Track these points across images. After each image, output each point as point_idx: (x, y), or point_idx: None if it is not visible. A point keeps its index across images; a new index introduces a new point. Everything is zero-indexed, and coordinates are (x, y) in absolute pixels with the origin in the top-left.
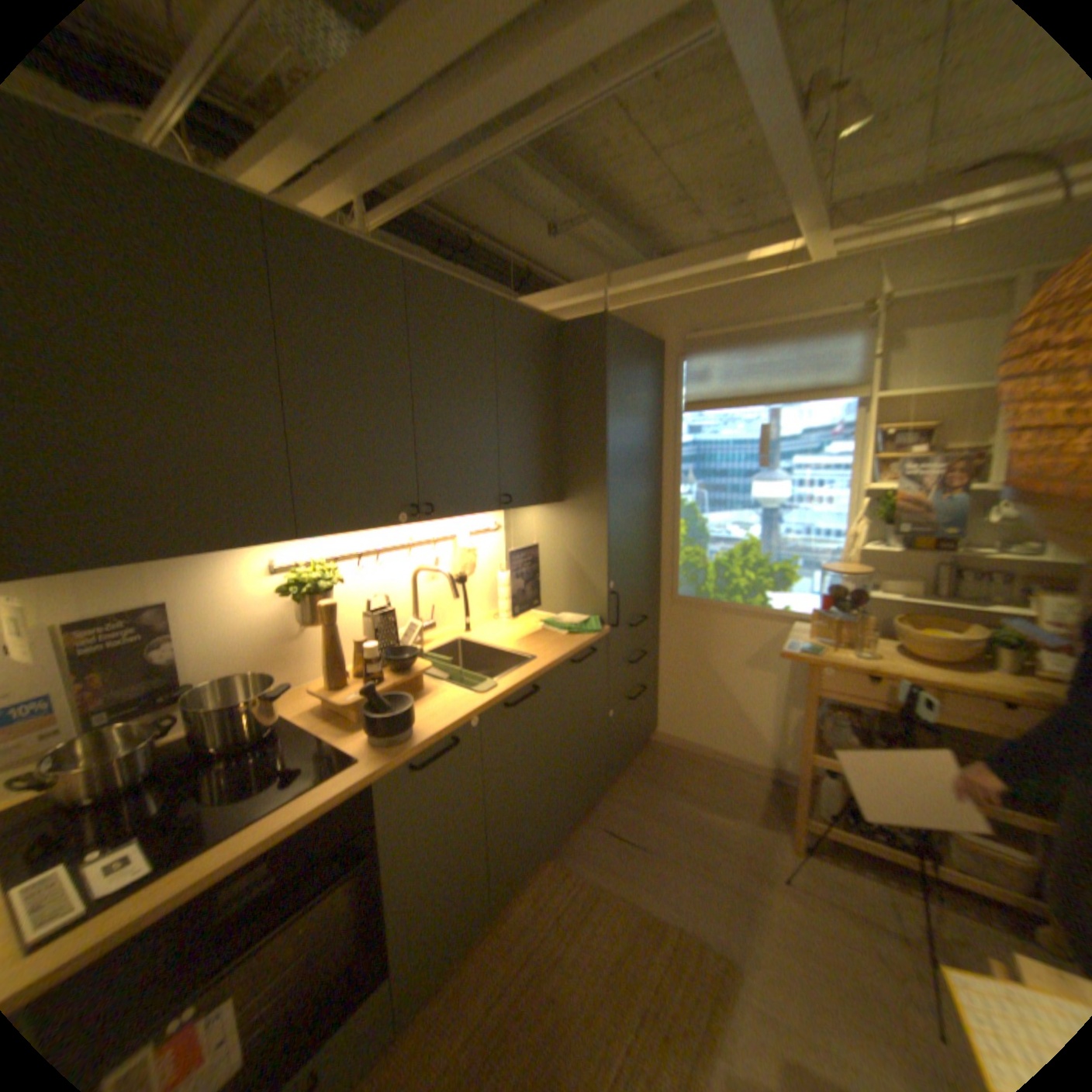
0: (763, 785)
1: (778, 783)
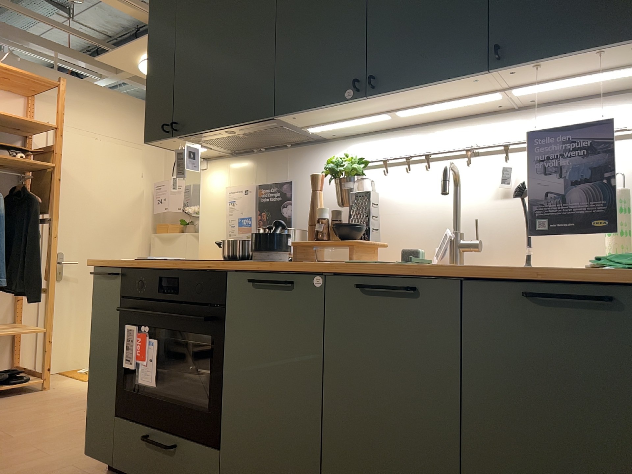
0: None
1: None
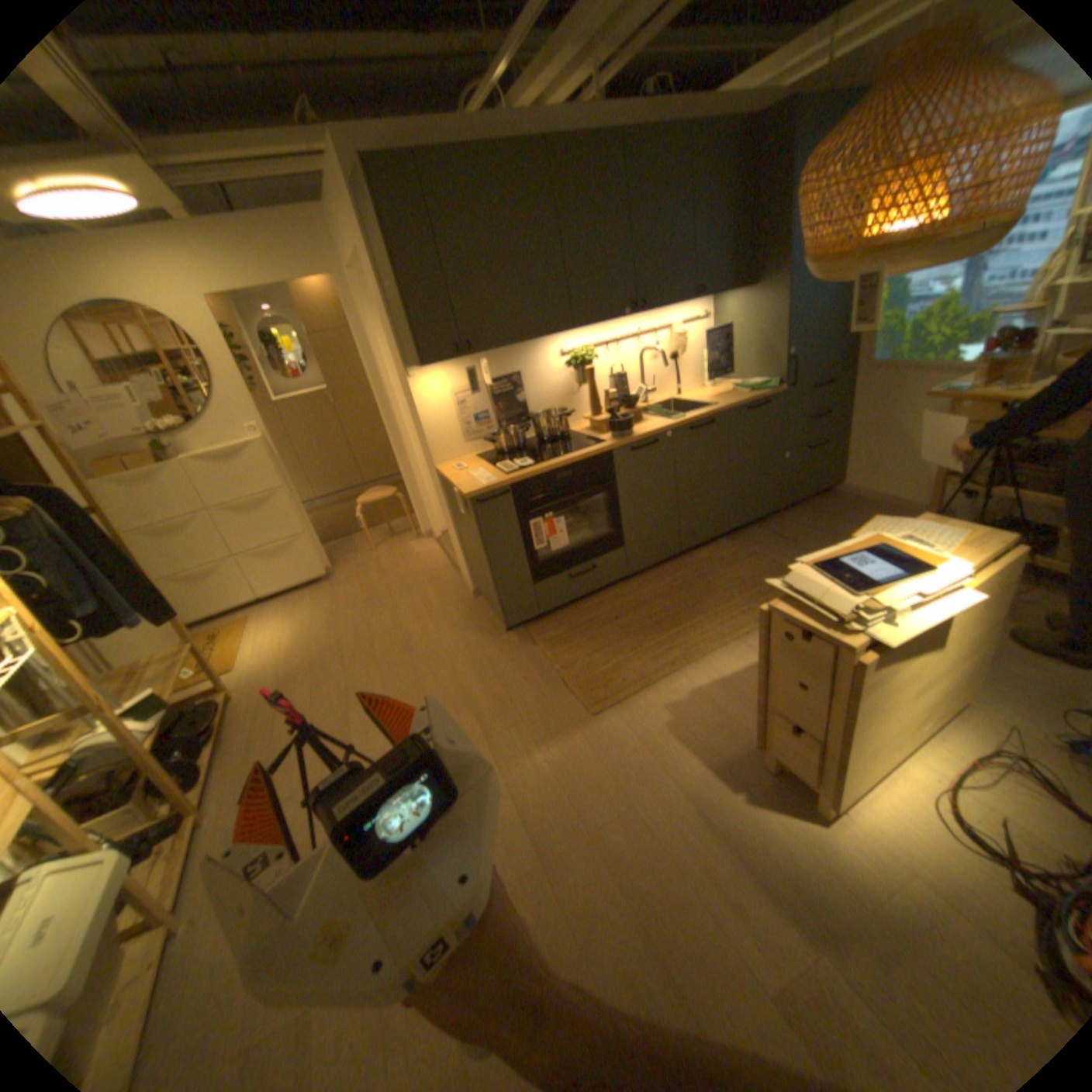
0: None
1: None
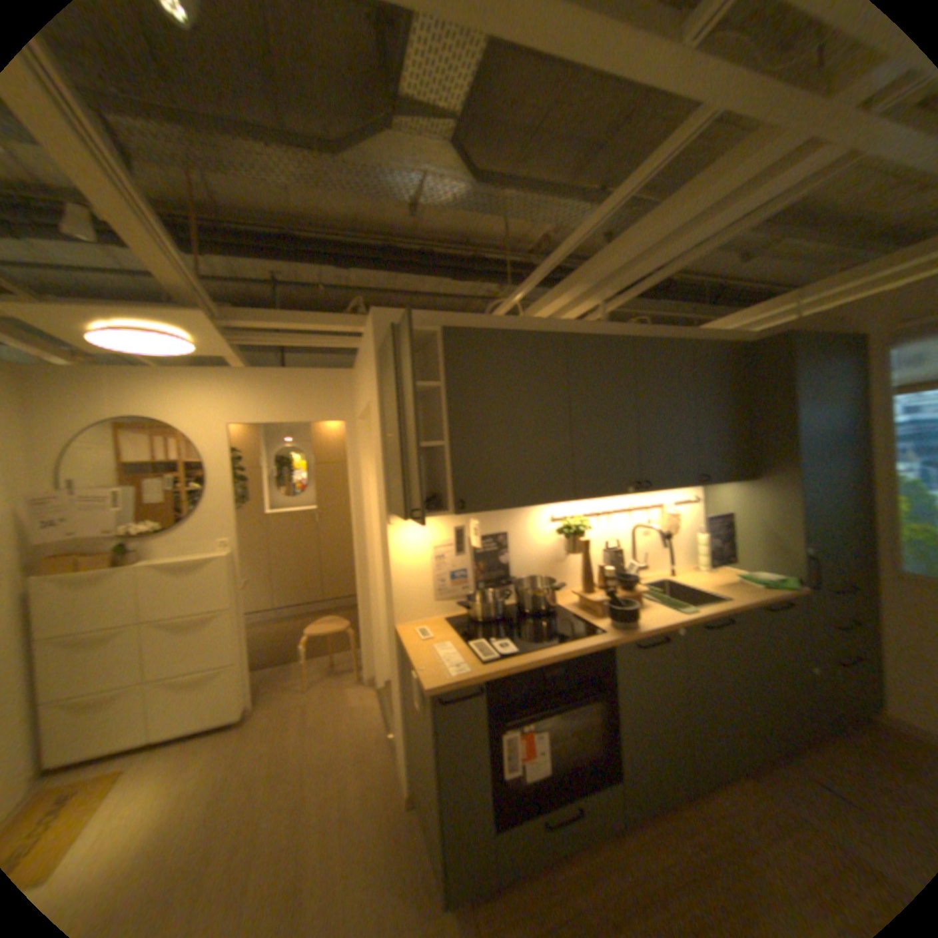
0: None
1: None
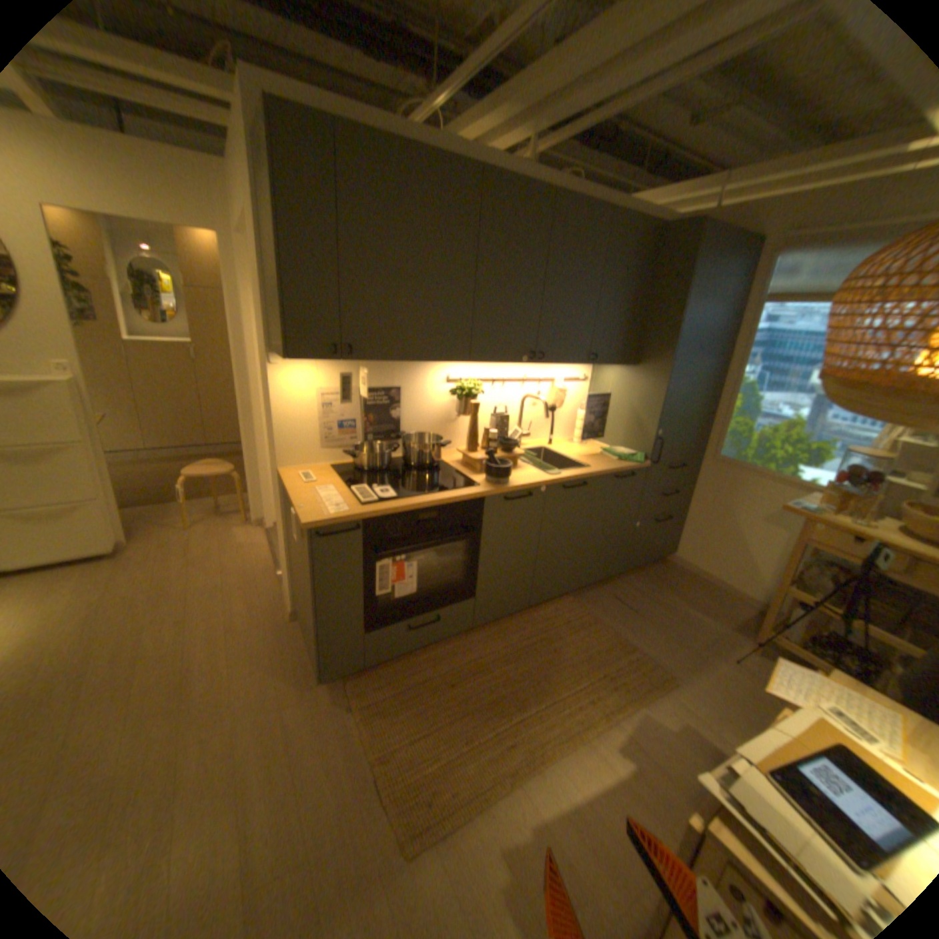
0: (750, 611)
1: (764, 613)
